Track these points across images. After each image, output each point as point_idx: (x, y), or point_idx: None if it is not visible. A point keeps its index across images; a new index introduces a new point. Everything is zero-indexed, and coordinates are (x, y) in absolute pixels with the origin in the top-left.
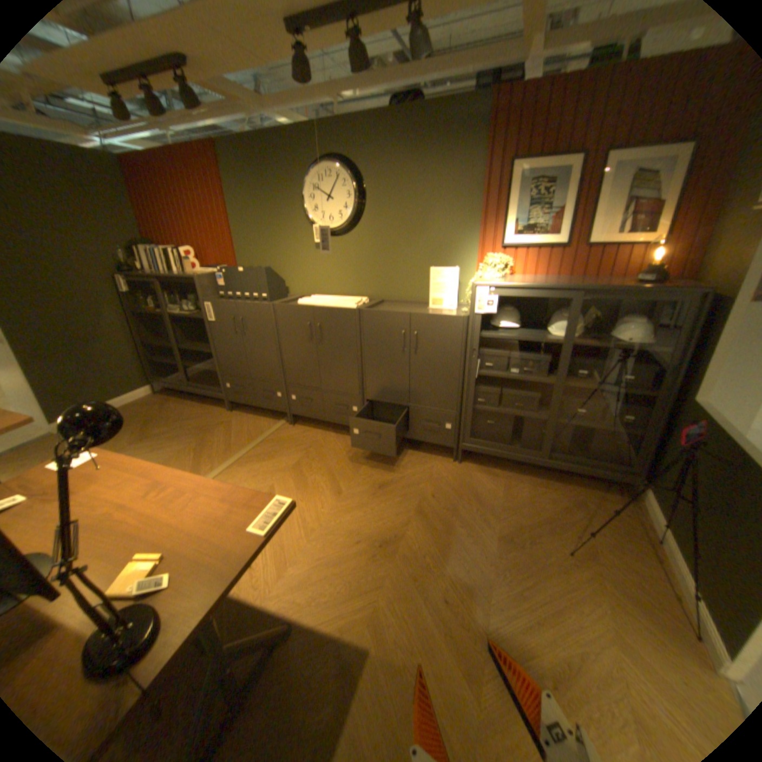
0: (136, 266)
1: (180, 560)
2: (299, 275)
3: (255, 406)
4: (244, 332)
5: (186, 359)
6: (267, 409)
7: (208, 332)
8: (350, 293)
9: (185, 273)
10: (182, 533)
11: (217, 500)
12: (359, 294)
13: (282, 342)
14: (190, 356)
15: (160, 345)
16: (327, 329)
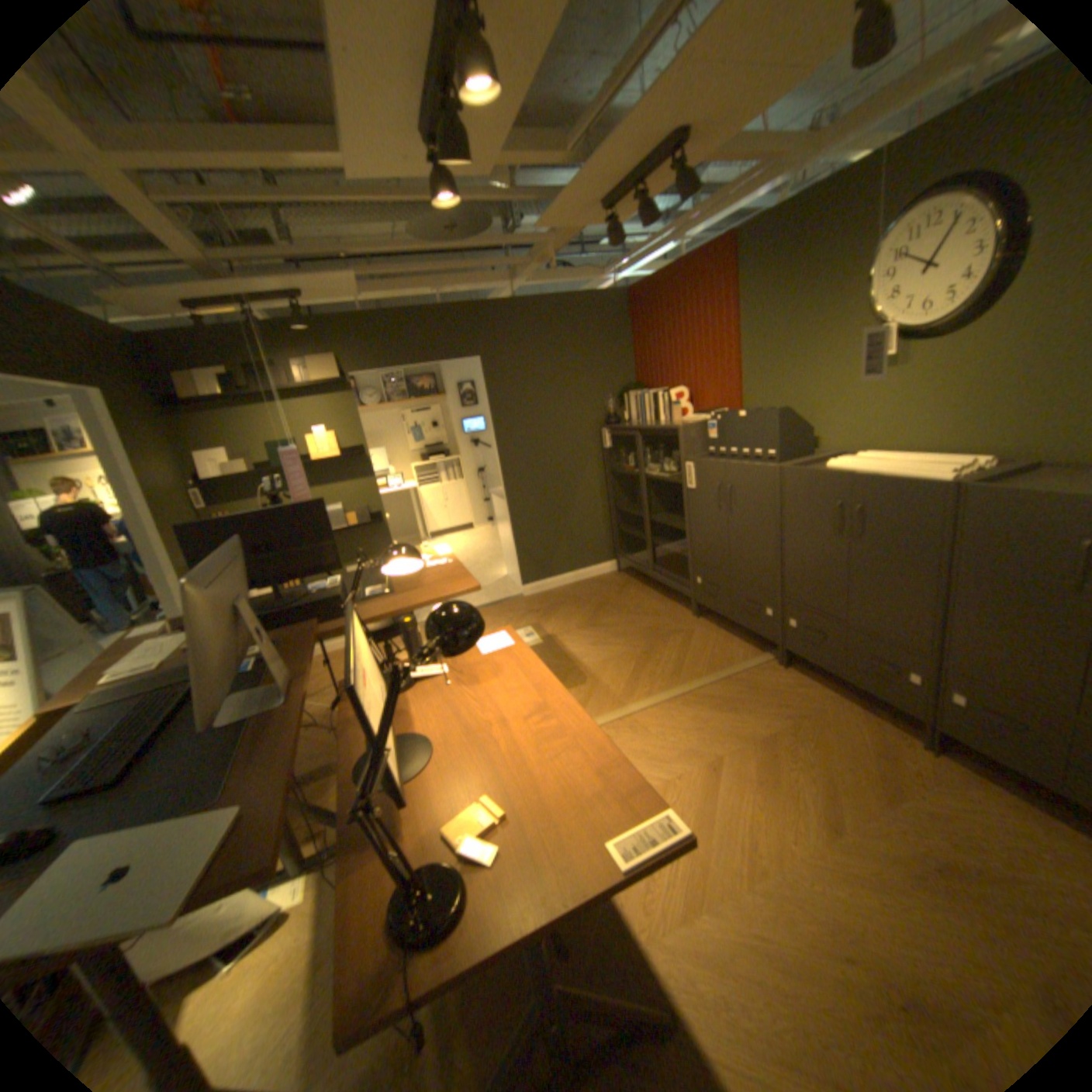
0: (624, 417)
1: (520, 836)
2: (842, 415)
3: (731, 620)
4: (731, 507)
5: (658, 534)
6: (748, 629)
7: (685, 502)
8: (951, 447)
9: (672, 422)
10: (538, 795)
11: (594, 767)
12: (974, 447)
13: (787, 529)
14: (664, 531)
15: (632, 514)
16: (876, 515)
